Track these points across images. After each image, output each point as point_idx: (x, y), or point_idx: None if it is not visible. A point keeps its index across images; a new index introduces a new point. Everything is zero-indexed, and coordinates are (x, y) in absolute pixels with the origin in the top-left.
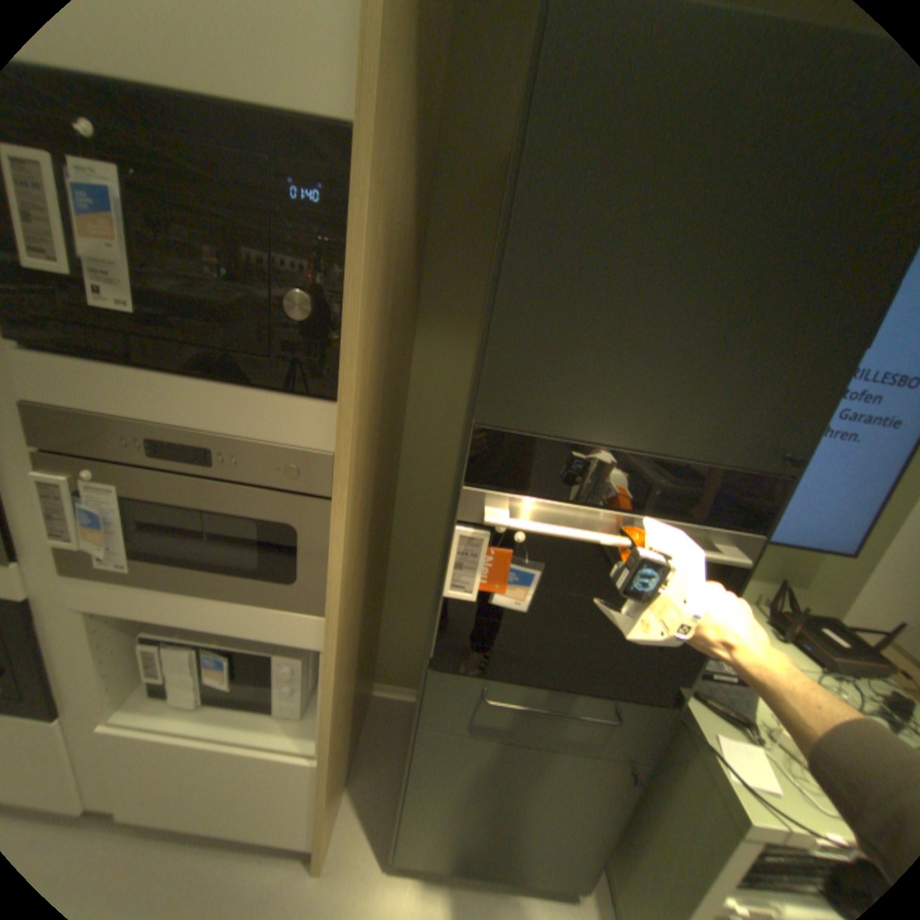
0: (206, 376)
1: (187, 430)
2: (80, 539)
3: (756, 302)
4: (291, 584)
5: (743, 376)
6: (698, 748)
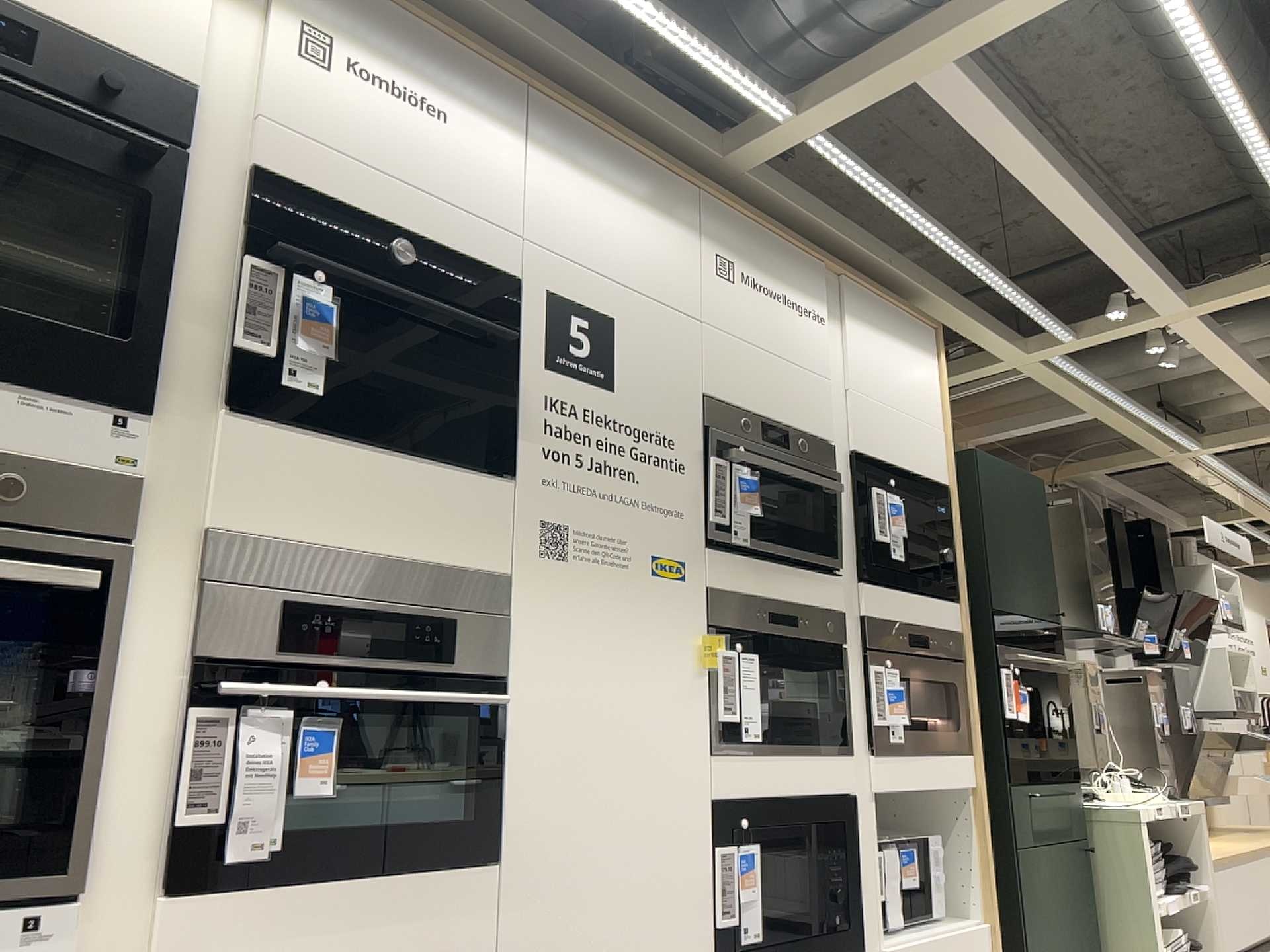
0: (919, 593)
1: (921, 624)
2: (891, 712)
3: (1031, 549)
4: (959, 728)
5: (1037, 578)
6: (1088, 815)
